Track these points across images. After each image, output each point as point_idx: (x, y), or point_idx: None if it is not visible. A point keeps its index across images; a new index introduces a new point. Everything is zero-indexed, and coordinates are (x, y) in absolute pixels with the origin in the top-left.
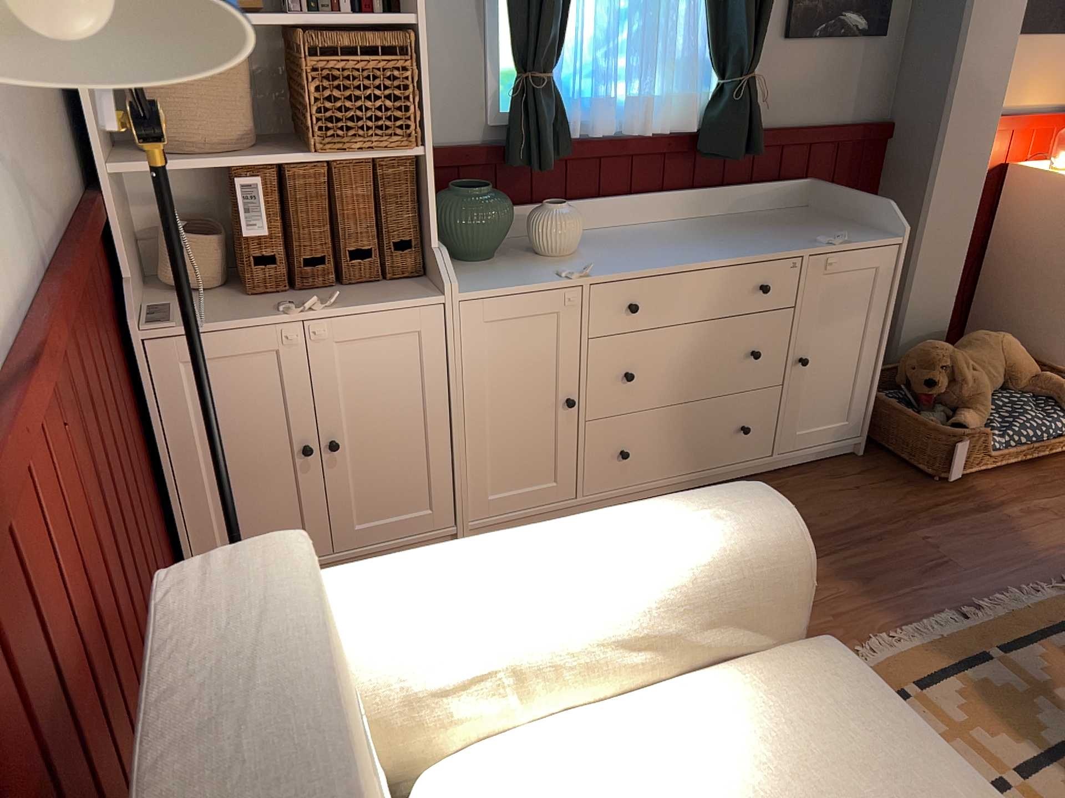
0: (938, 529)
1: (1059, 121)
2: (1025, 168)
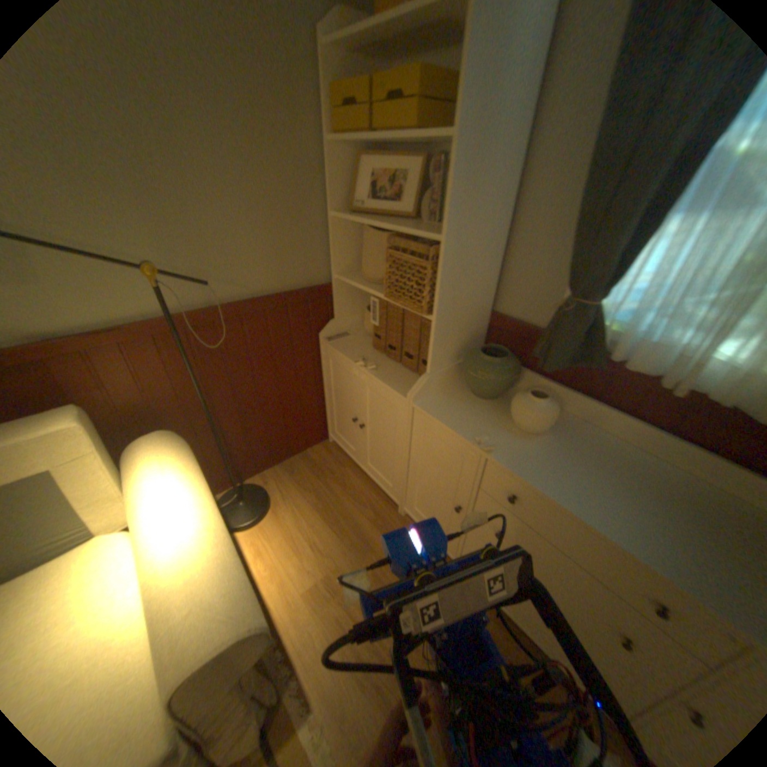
0: None
1: None
2: None
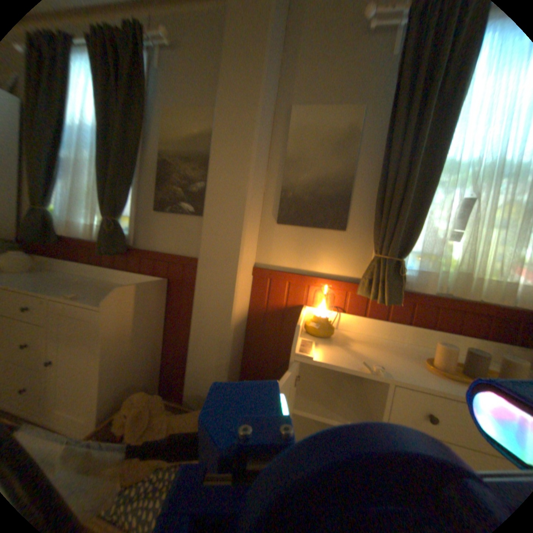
0: None
1: (343, 287)
2: (310, 311)
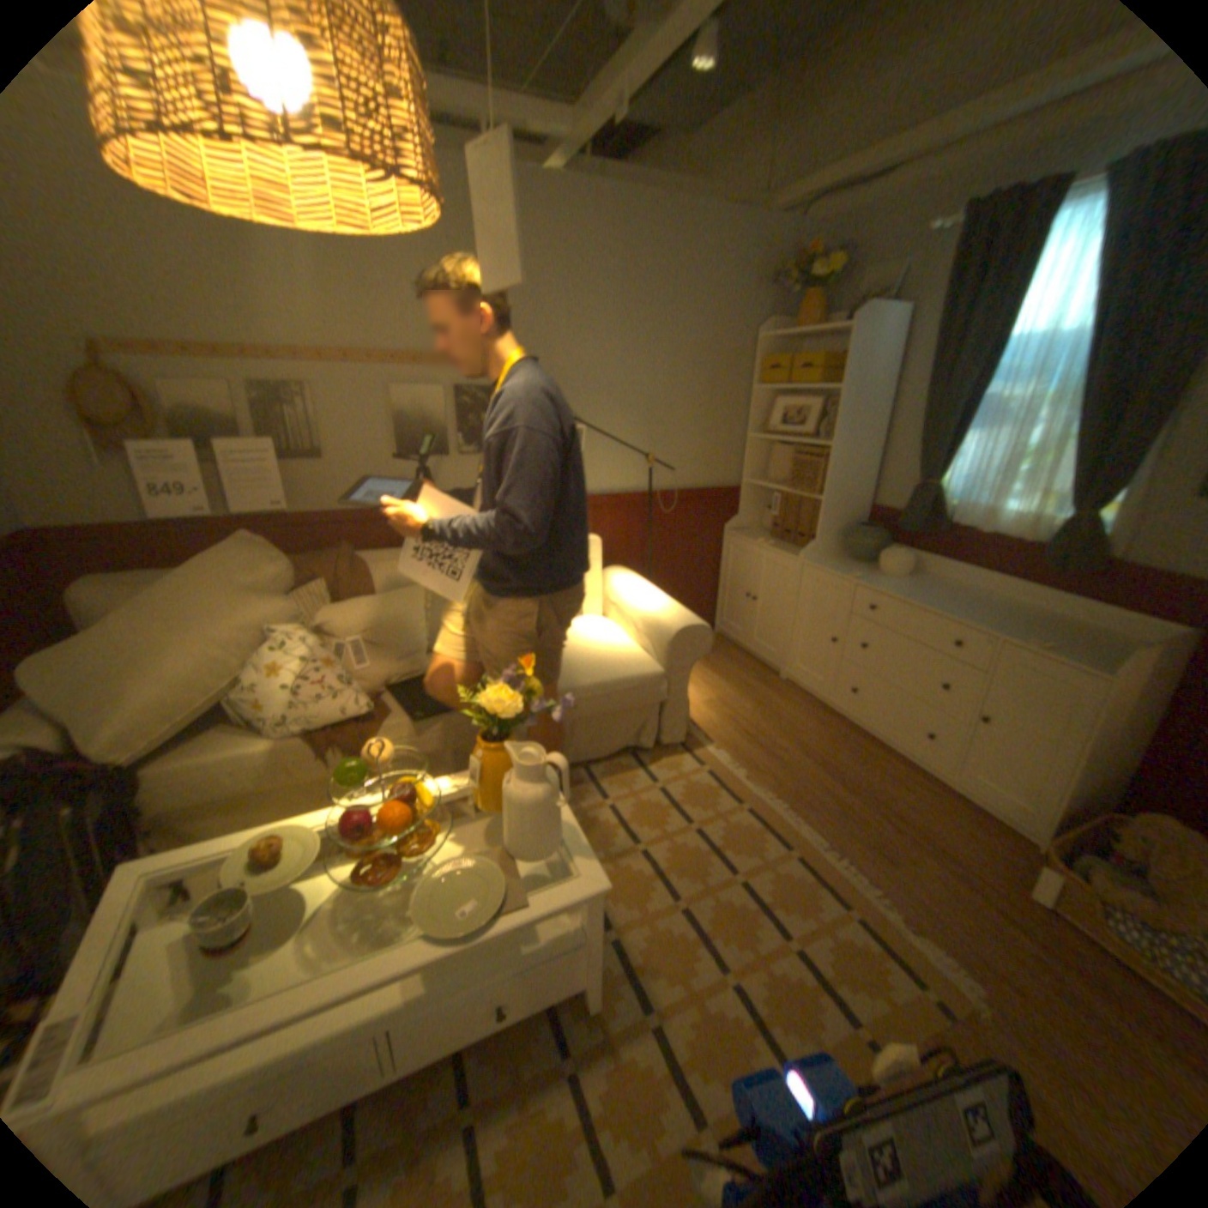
0: (948, 876)
1: None
2: None
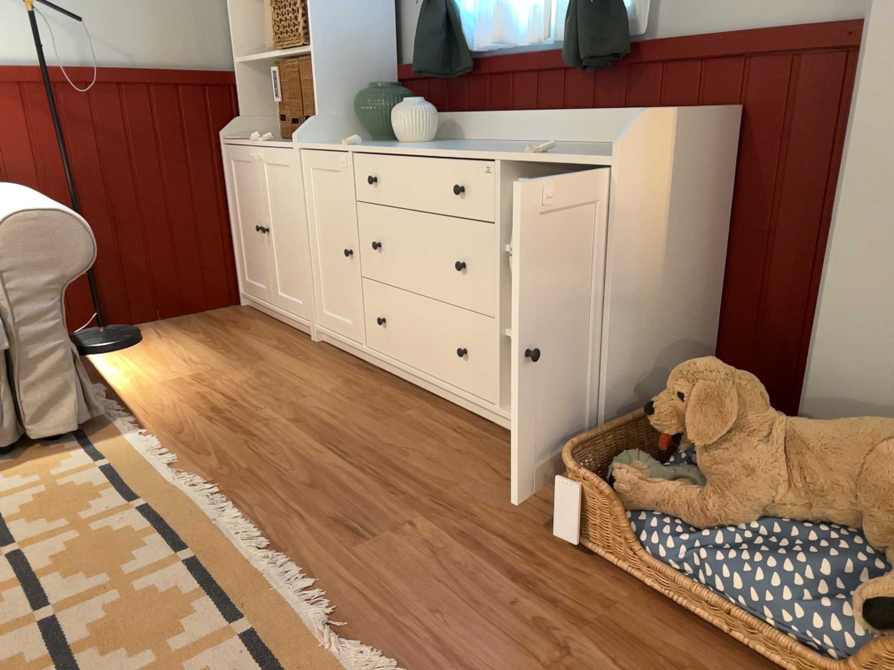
0: (443, 535)
1: None
2: None
